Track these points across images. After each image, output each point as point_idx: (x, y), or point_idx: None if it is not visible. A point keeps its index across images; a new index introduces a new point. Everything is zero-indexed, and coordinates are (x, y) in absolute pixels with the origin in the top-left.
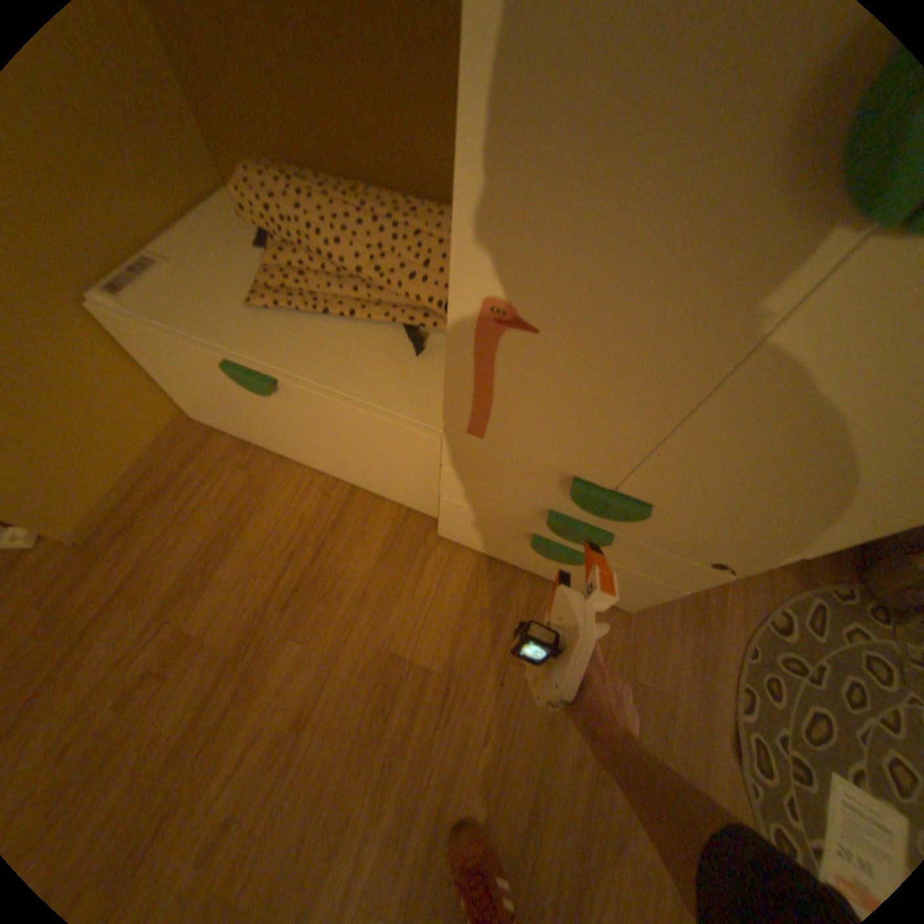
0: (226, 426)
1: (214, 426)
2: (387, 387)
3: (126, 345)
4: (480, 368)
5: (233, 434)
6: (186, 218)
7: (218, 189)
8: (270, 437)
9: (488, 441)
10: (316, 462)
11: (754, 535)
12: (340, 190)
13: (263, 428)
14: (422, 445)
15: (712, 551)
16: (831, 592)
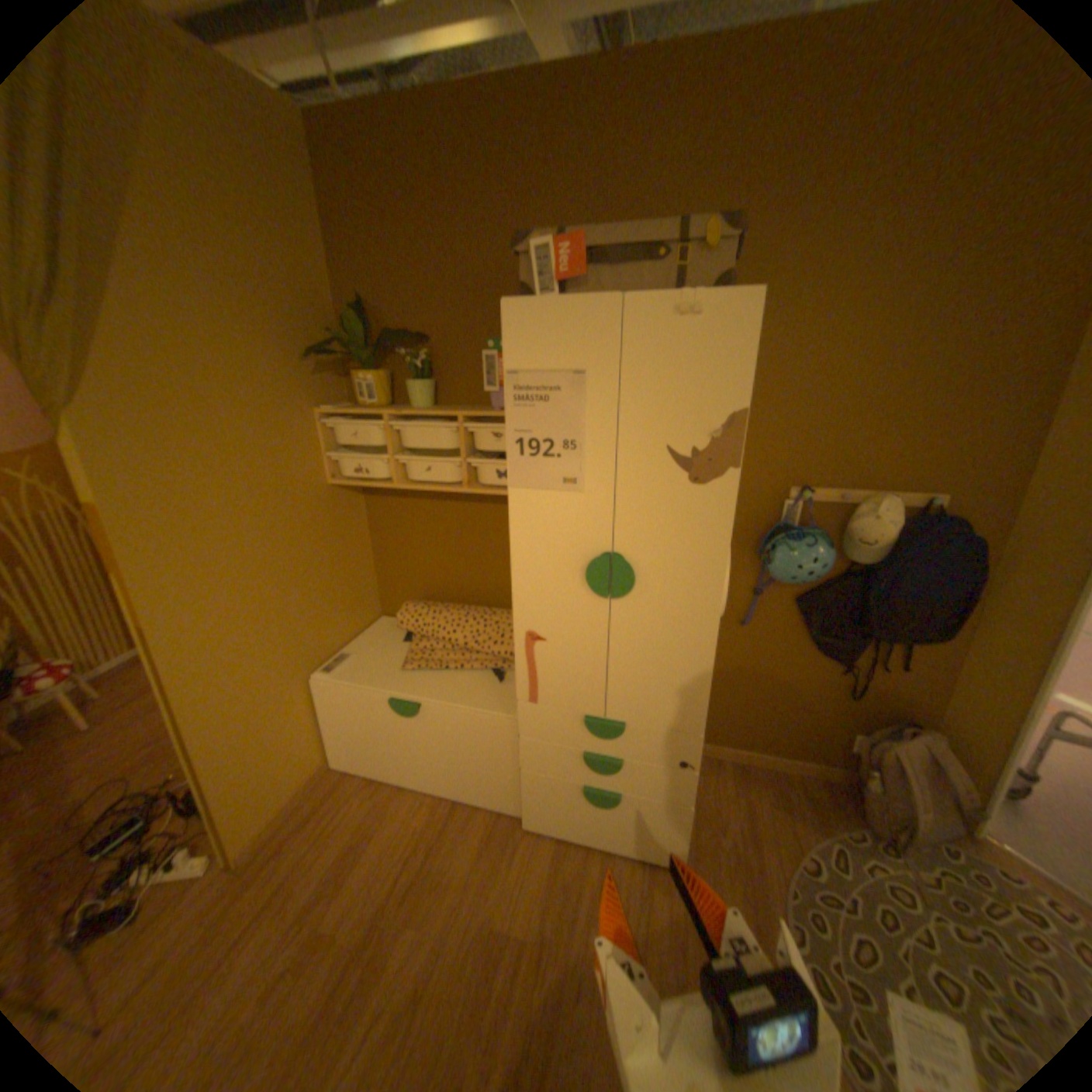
0: (361, 765)
1: (348, 770)
2: (484, 700)
3: (315, 707)
4: (528, 662)
5: (362, 773)
6: (363, 633)
7: (379, 617)
8: (395, 765)
9: (540, 706)
10: (427, 782)
11: (673, 727)
12: (455, 609)
13: (394, 756)
14: (506, 731)
15: (670, 751)
16: (846, 838)
